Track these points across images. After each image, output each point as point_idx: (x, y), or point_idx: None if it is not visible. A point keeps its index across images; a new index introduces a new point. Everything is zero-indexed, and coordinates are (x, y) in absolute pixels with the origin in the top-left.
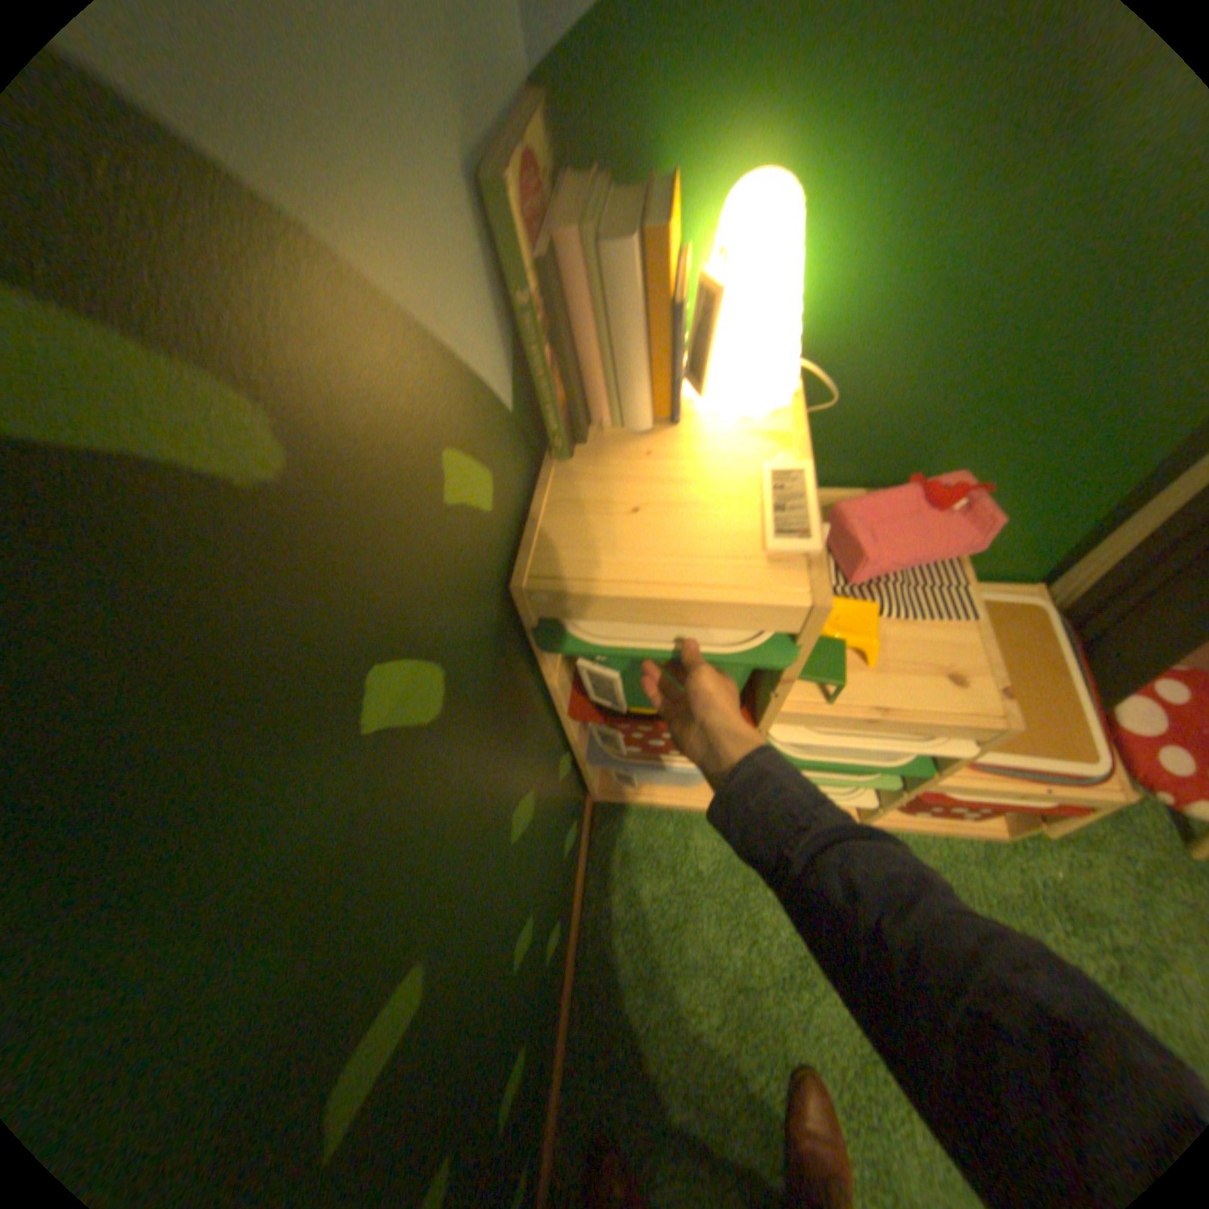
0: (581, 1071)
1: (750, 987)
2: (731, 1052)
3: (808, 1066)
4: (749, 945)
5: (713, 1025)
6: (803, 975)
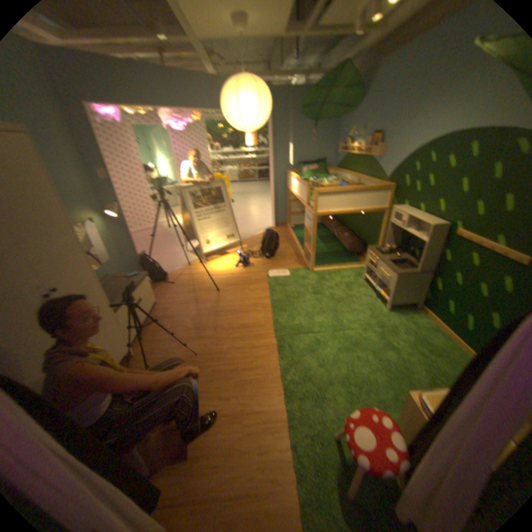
0: (465, 356)
1: (442, 377)
2: (437, 365)
3: (420, 366)
4: (449, 386)
5: (444, 368)
6: (431, 382)
